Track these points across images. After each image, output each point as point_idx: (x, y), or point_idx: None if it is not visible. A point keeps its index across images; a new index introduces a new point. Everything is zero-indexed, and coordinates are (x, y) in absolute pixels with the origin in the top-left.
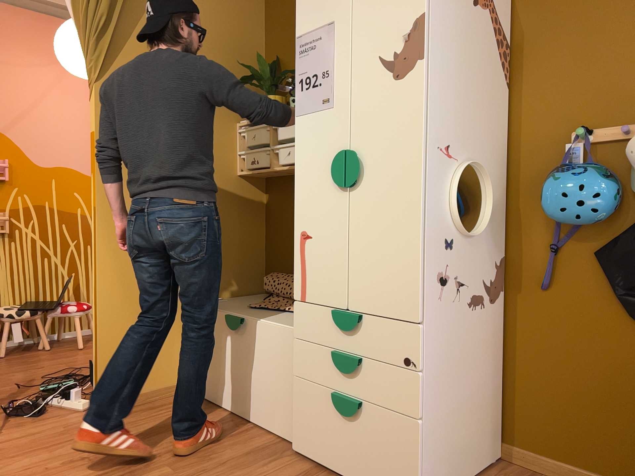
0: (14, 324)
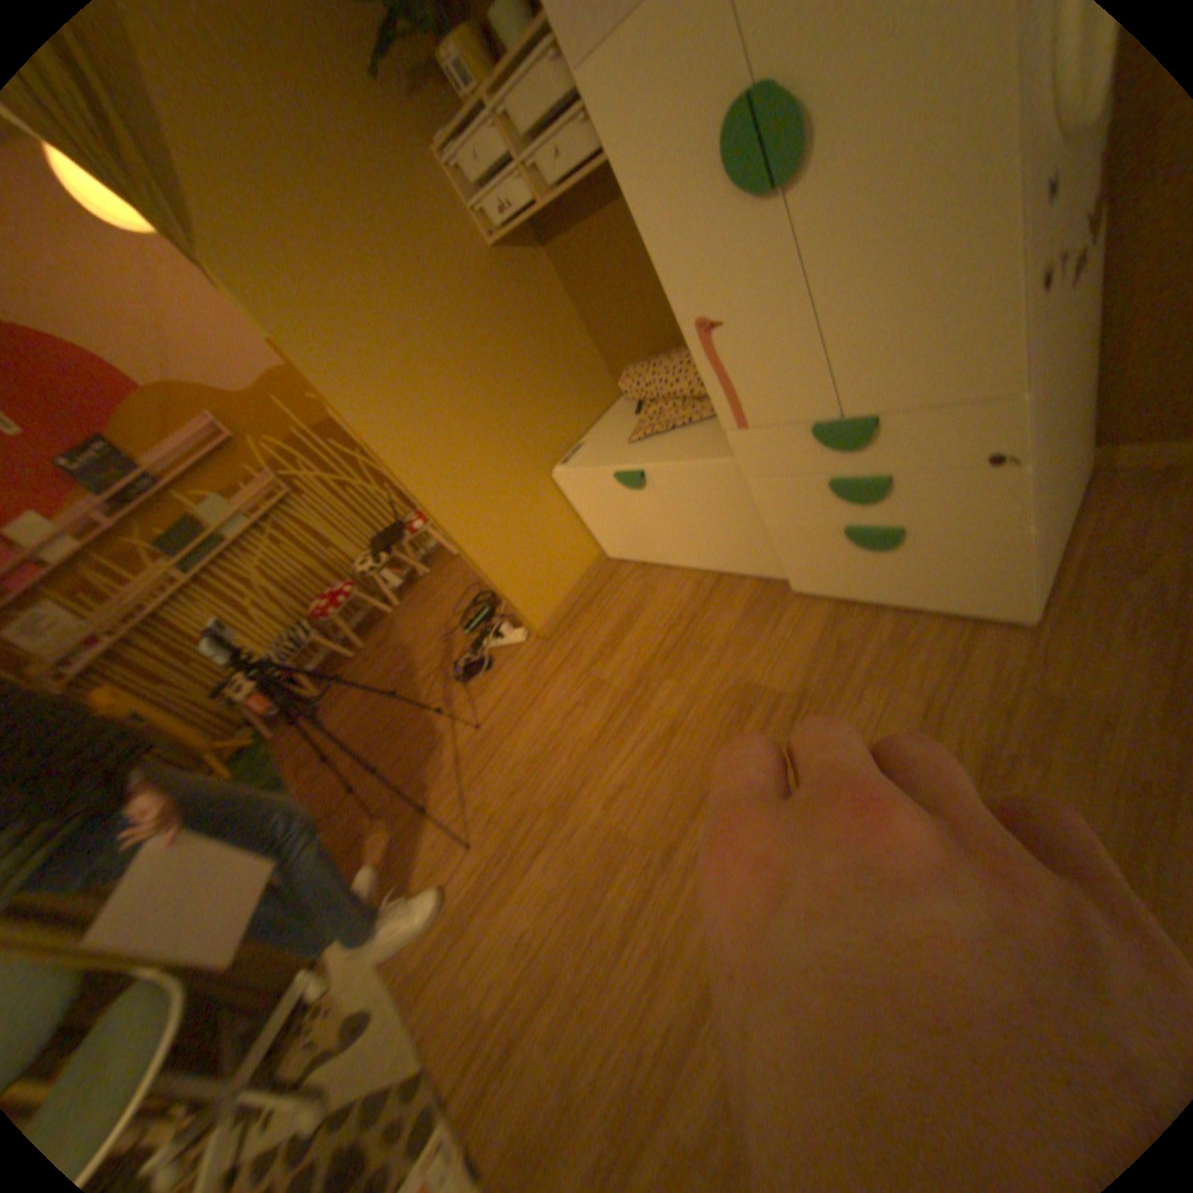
0: (382, 572)
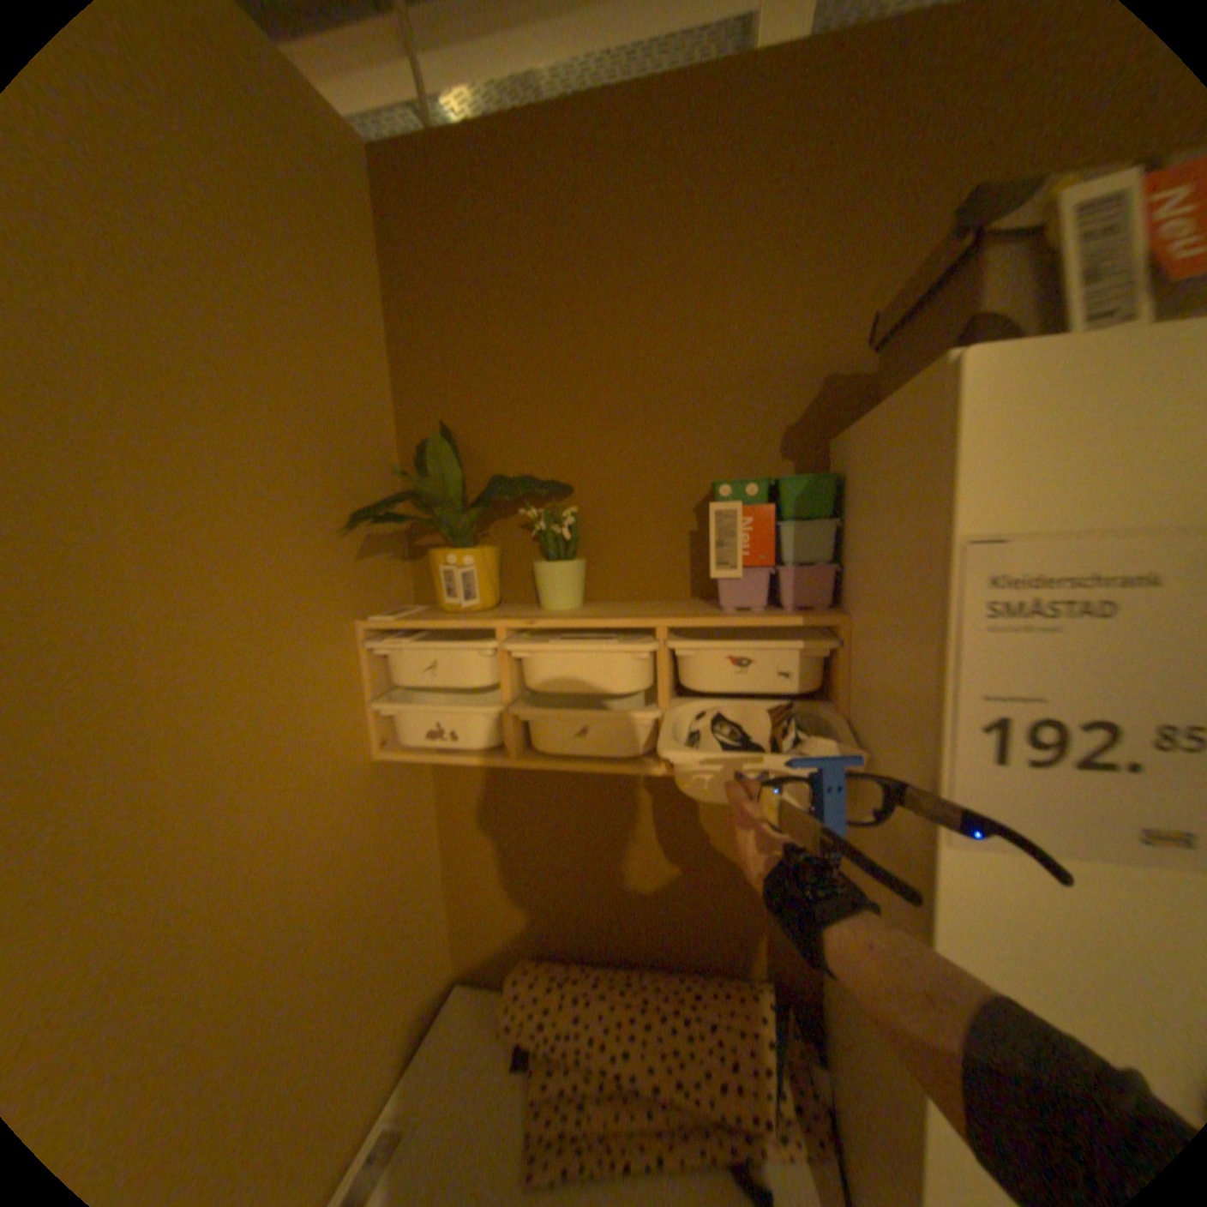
0: None
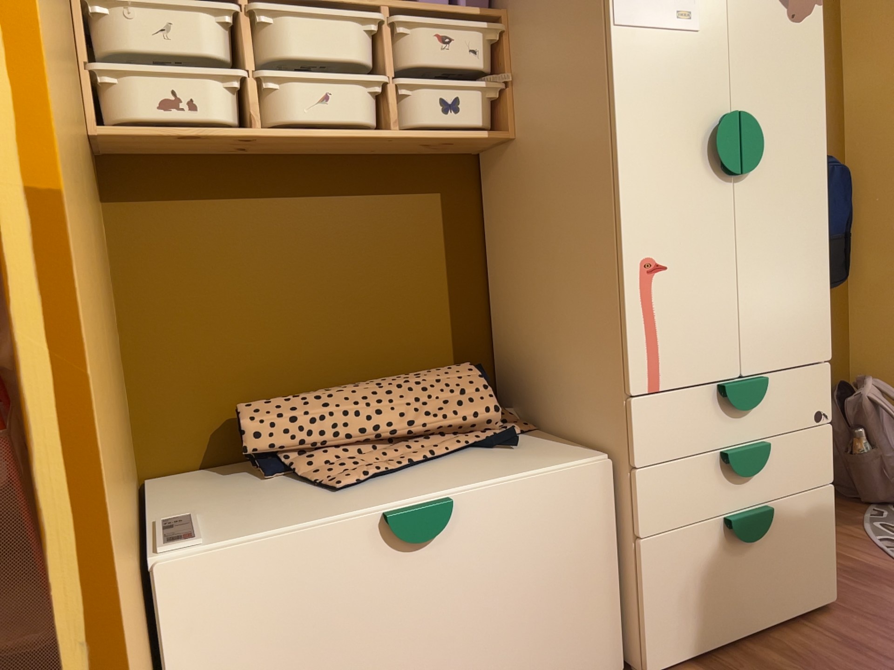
0: None
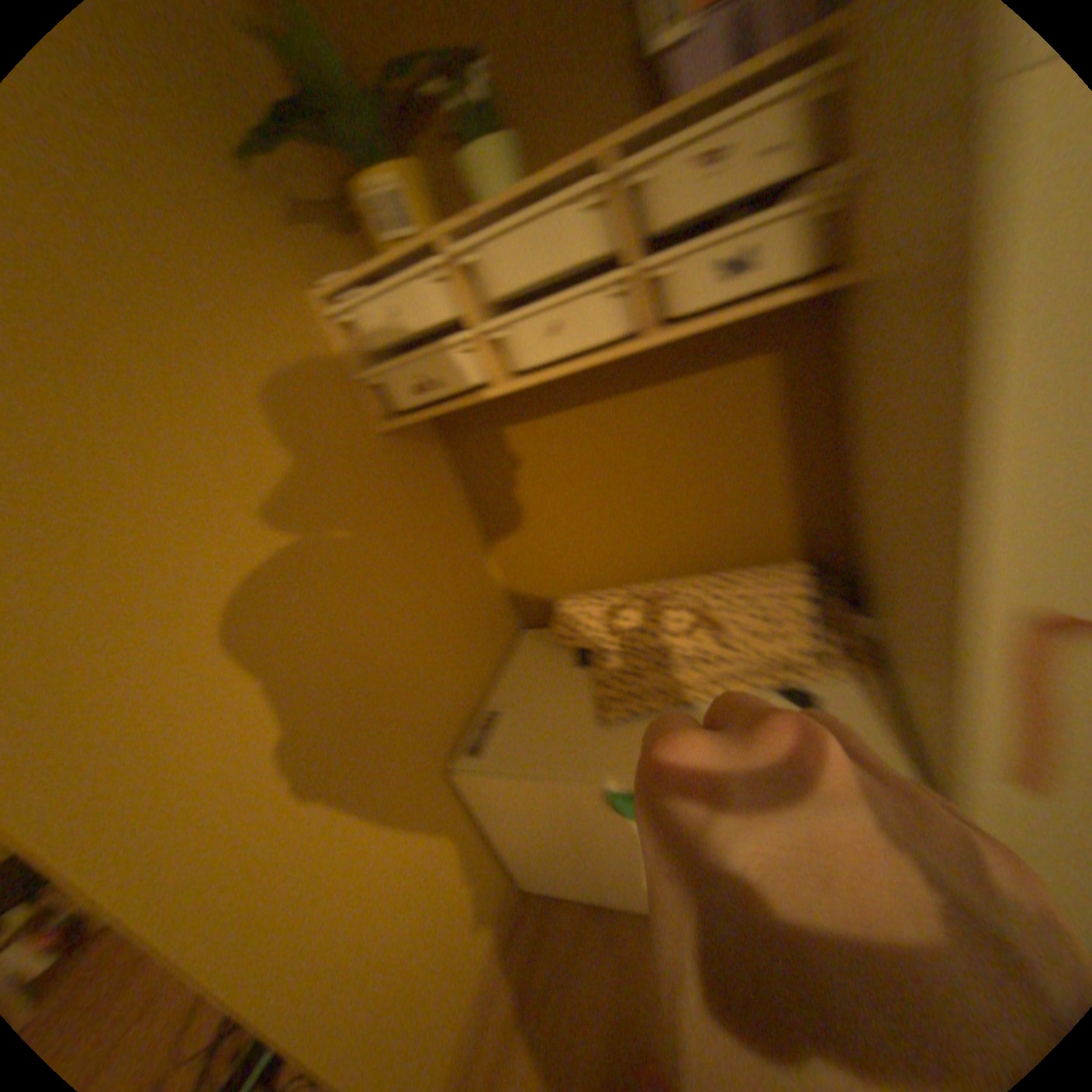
0: None
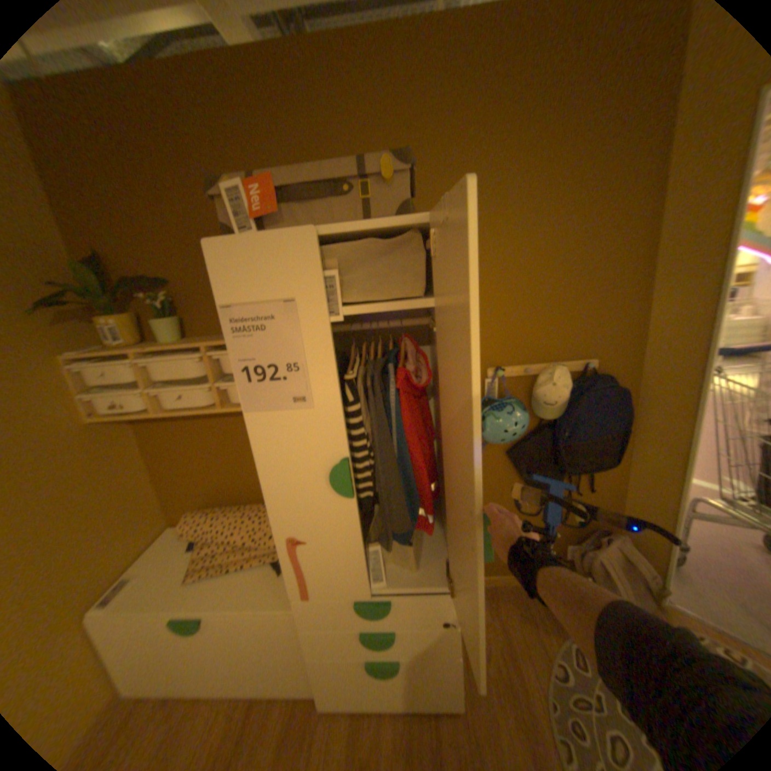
0: None
